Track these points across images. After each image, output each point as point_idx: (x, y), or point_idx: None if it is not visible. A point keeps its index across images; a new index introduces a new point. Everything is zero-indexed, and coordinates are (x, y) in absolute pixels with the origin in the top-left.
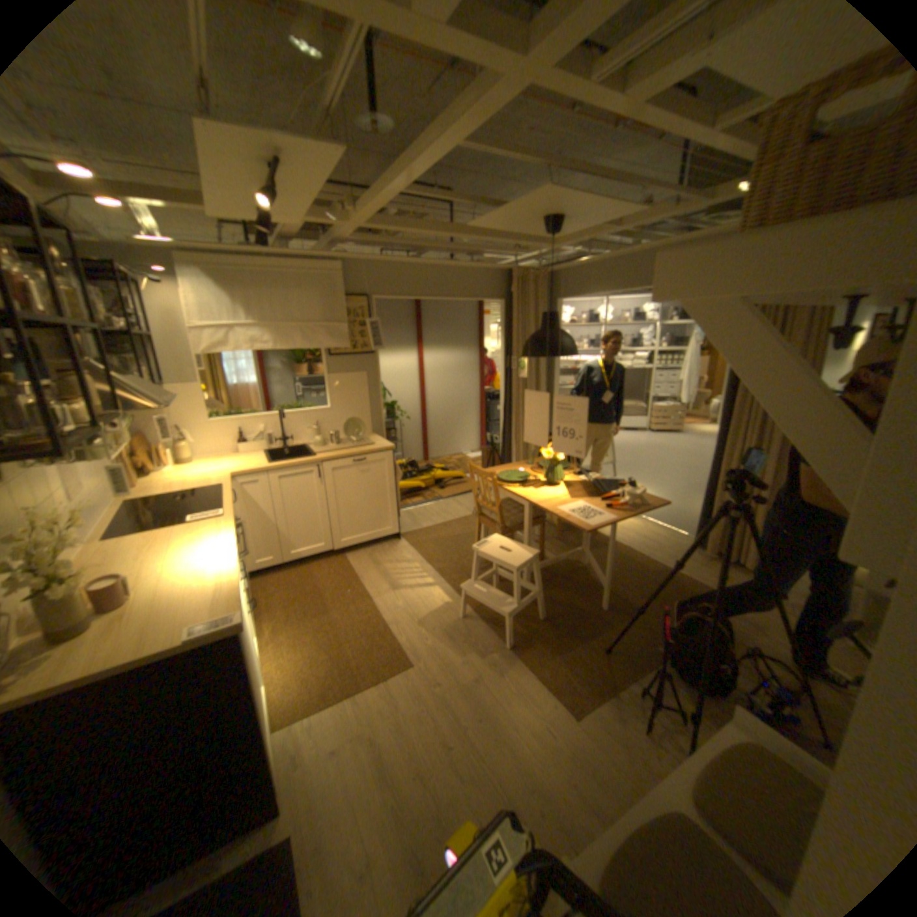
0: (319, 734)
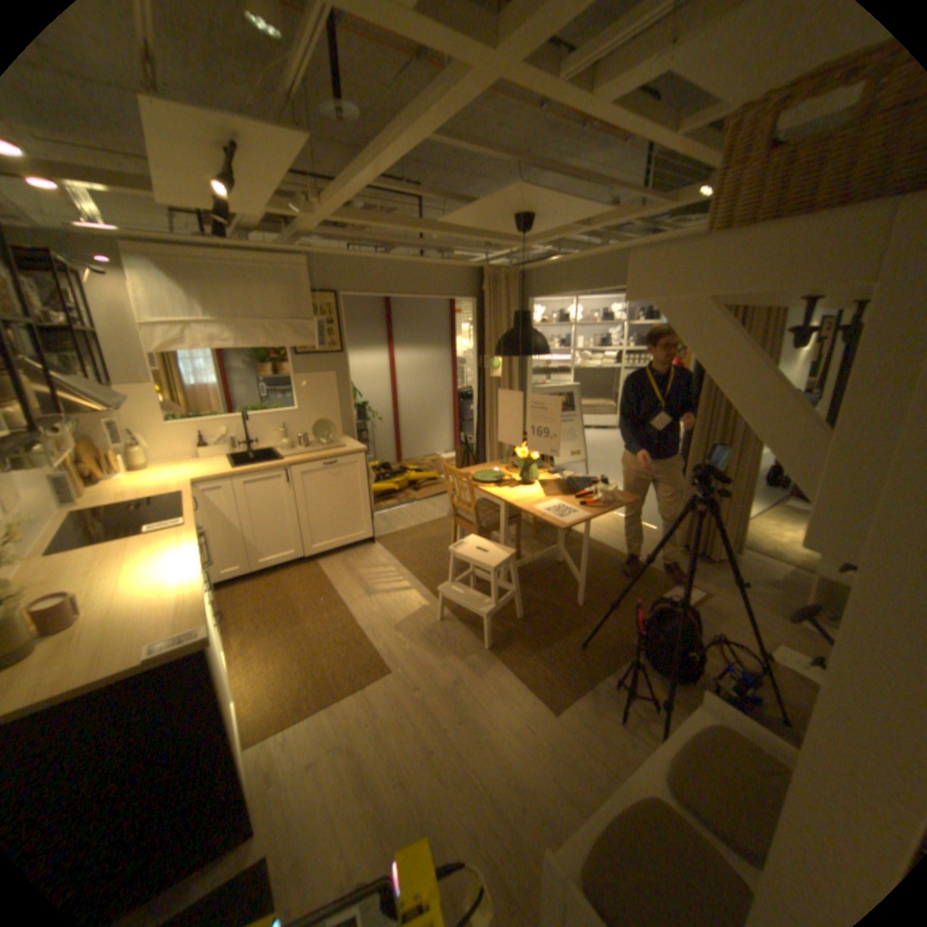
0: (294, 747)
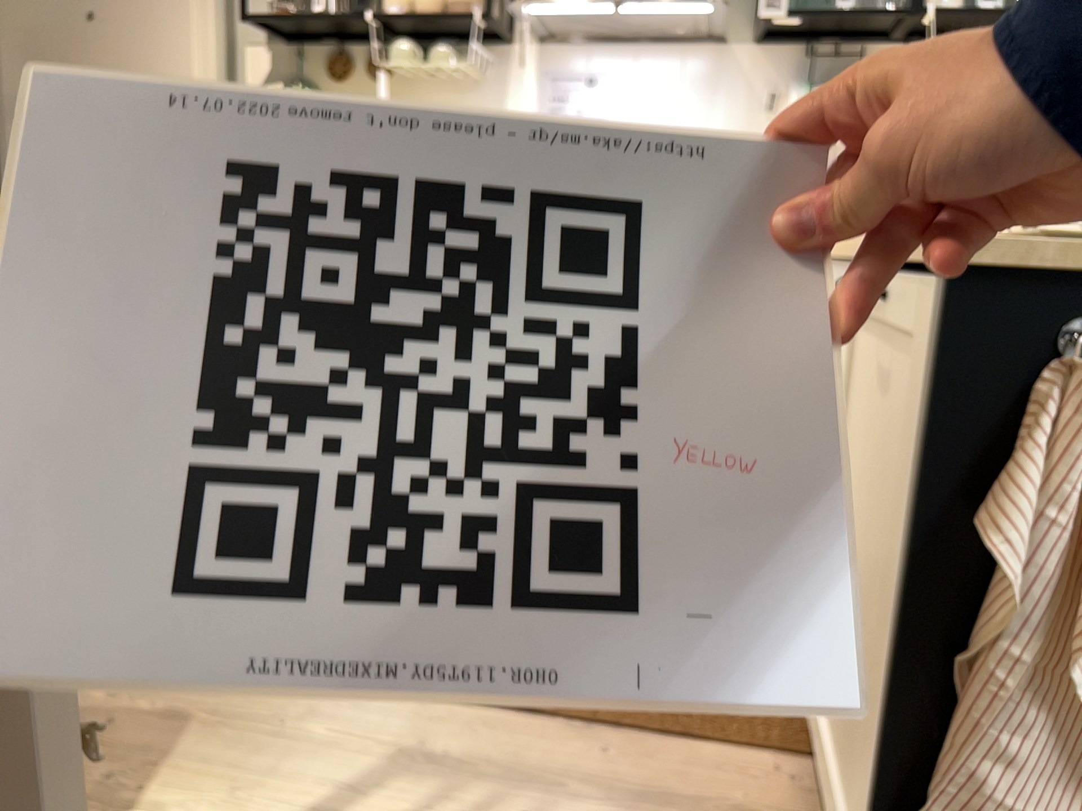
0: None
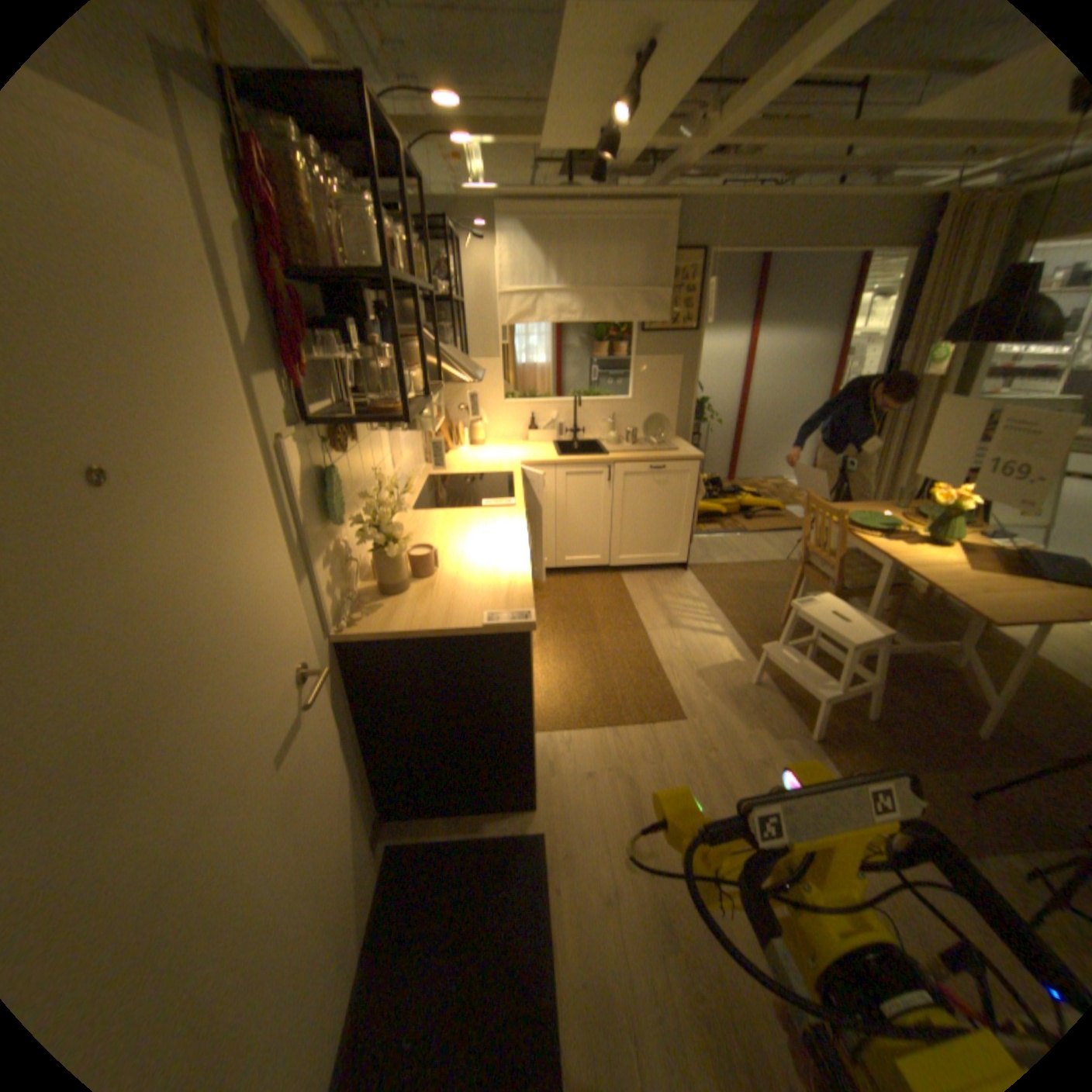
0: (577, 752)
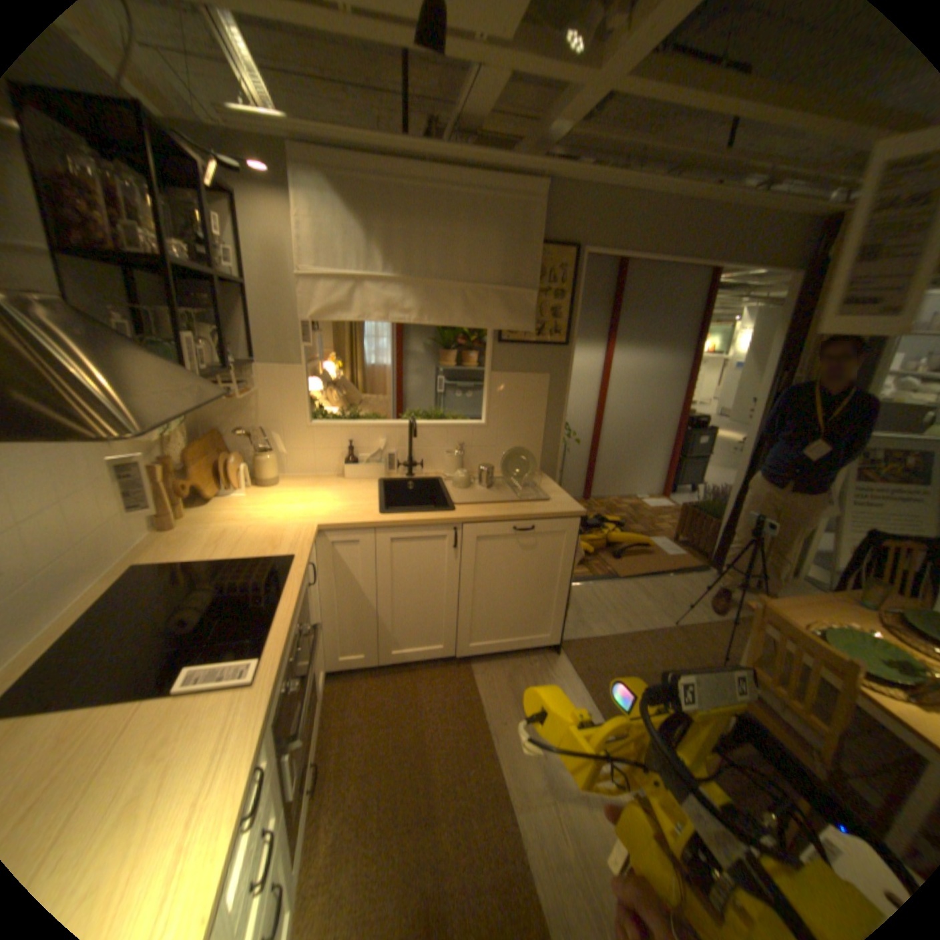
0: None
